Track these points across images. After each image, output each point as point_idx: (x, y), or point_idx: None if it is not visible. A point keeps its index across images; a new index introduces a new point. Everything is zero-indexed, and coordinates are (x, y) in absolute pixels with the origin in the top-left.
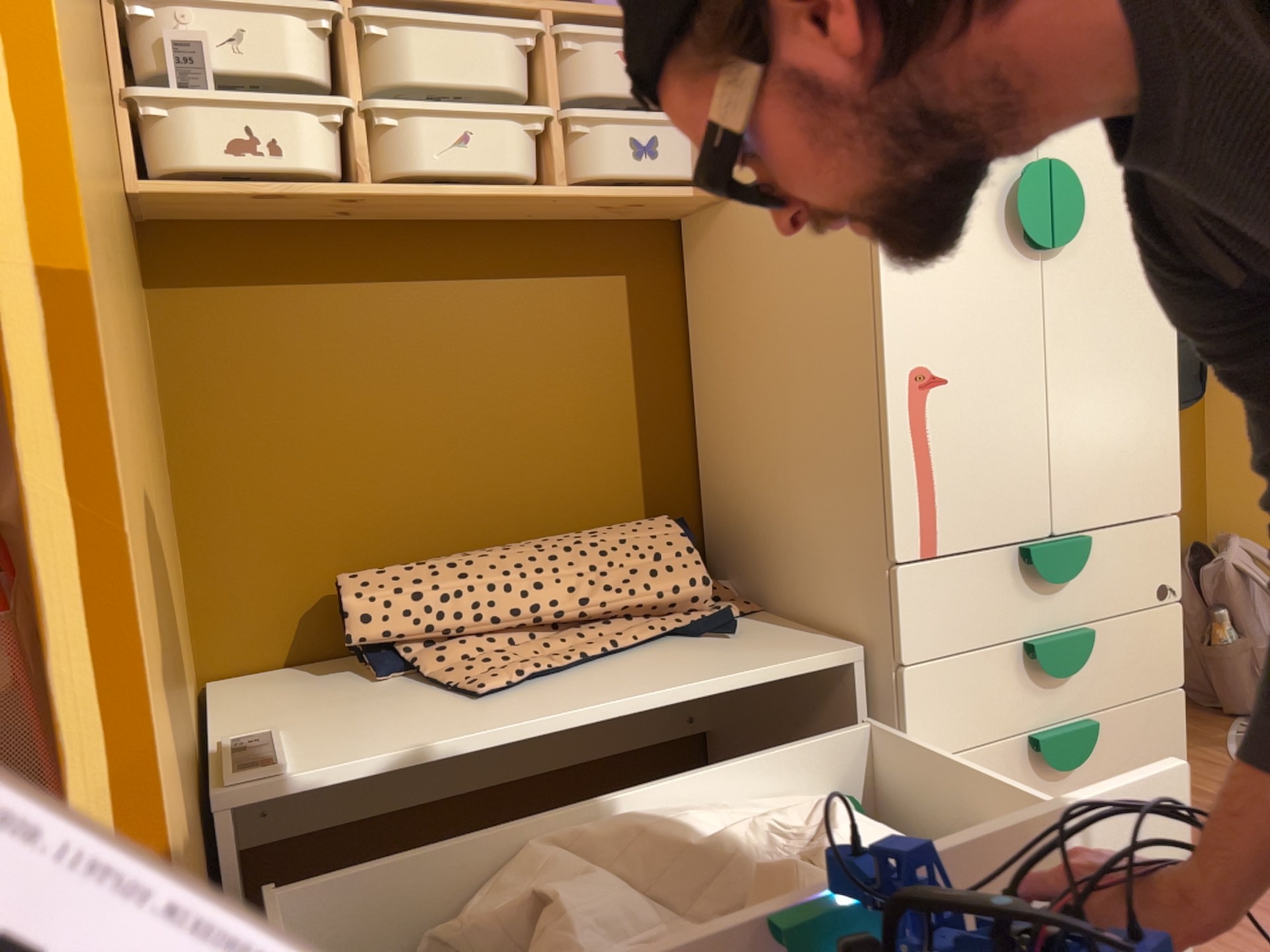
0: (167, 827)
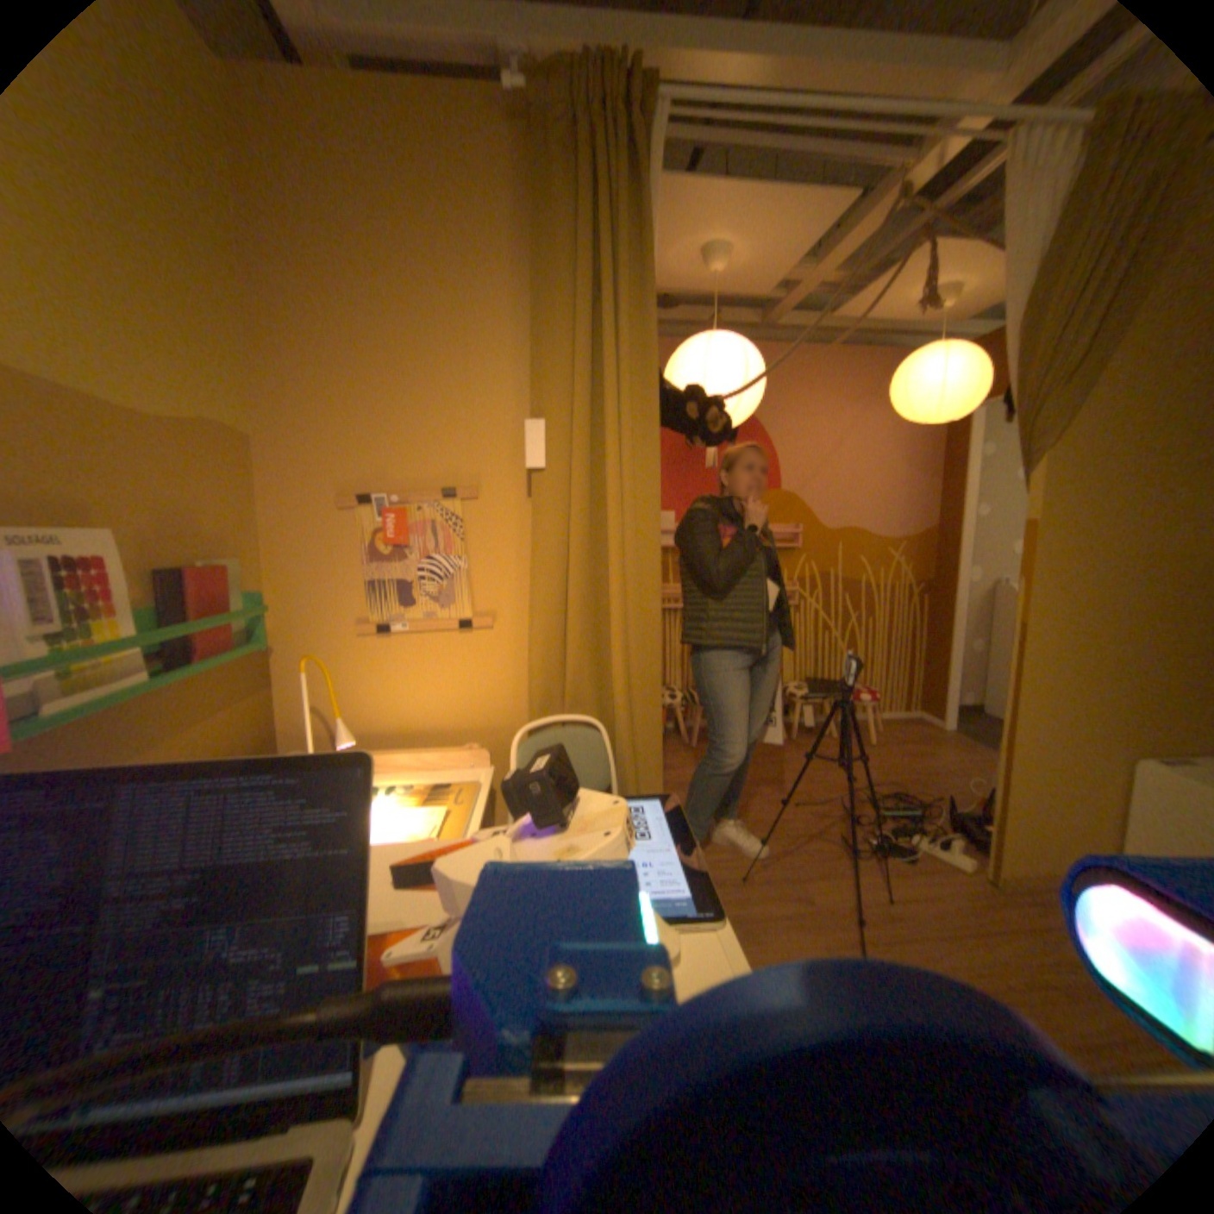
0: (1038, 724)
